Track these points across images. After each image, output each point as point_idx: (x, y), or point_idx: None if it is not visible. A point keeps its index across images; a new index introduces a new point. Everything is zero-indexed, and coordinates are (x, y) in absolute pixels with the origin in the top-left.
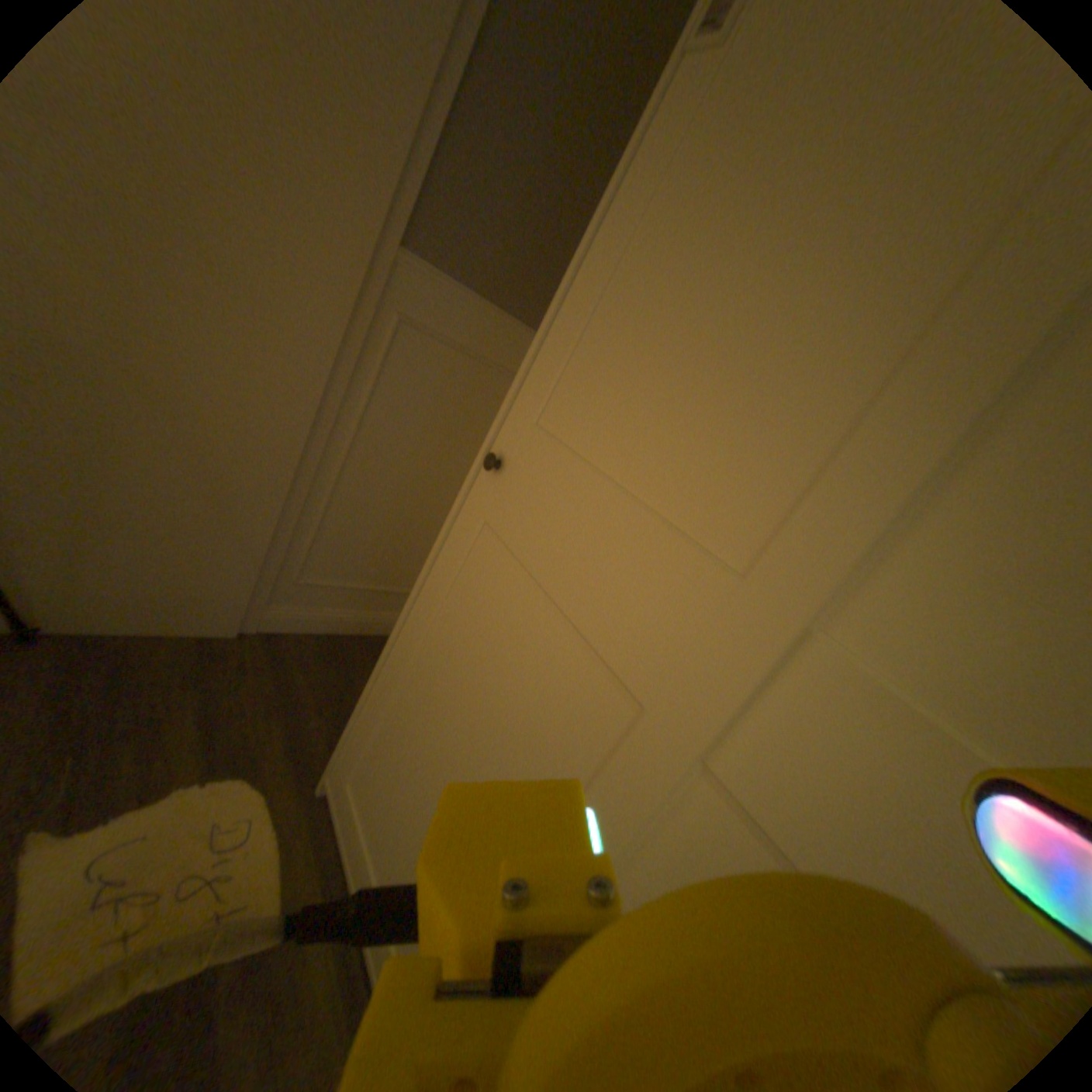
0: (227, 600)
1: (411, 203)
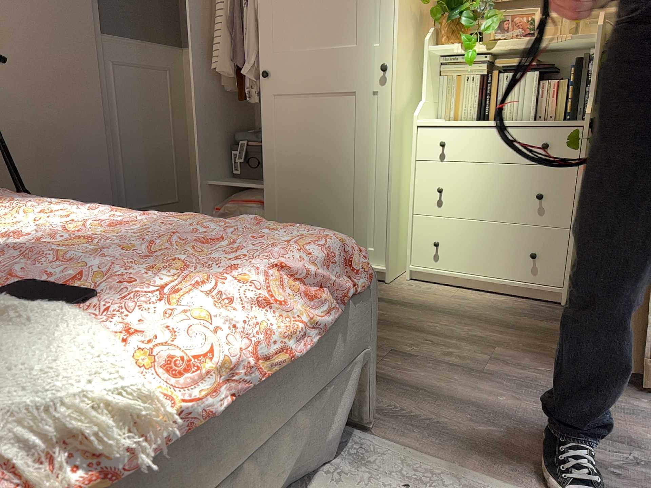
0: None
1: (101, 15)
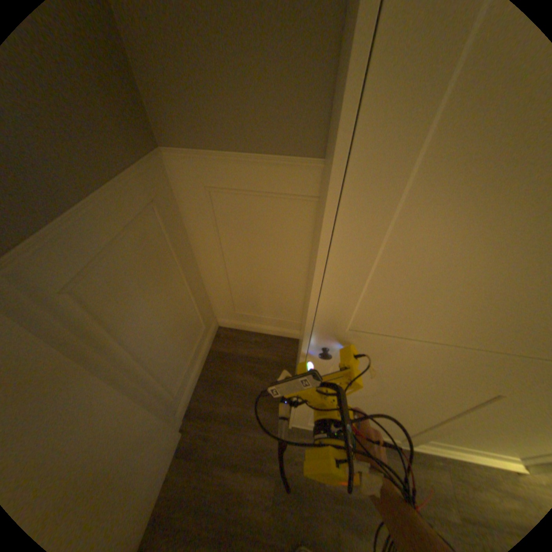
0: (168, 439)
1: None
